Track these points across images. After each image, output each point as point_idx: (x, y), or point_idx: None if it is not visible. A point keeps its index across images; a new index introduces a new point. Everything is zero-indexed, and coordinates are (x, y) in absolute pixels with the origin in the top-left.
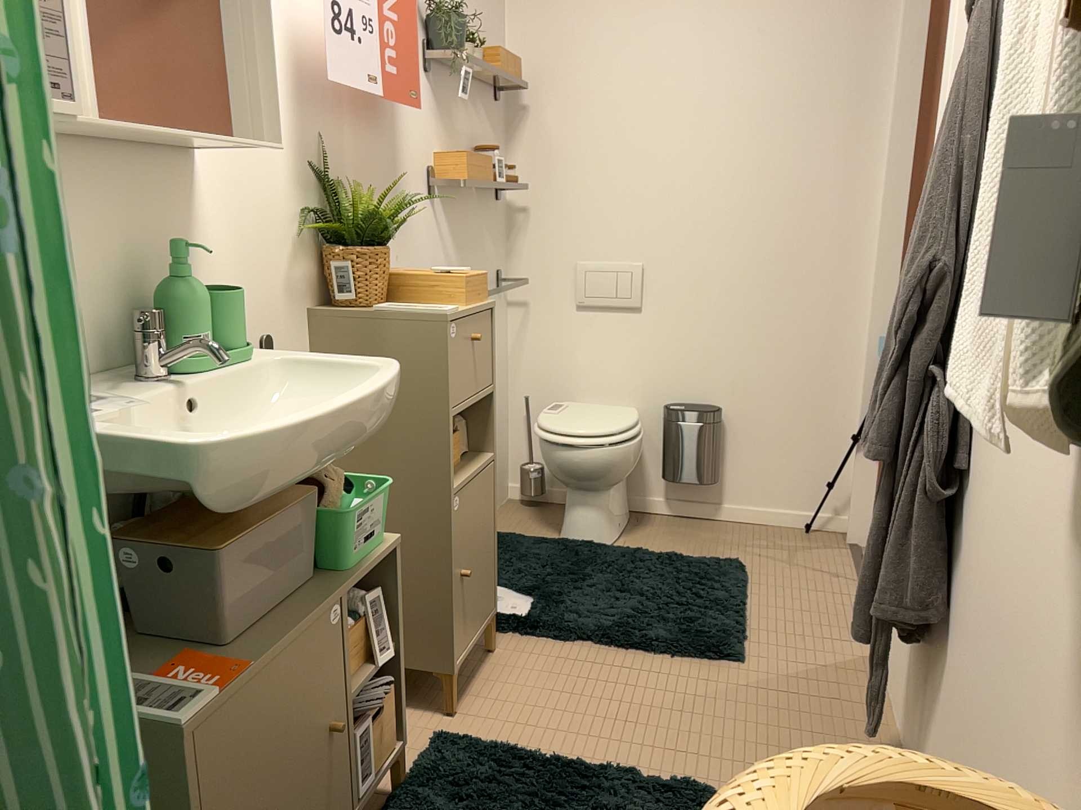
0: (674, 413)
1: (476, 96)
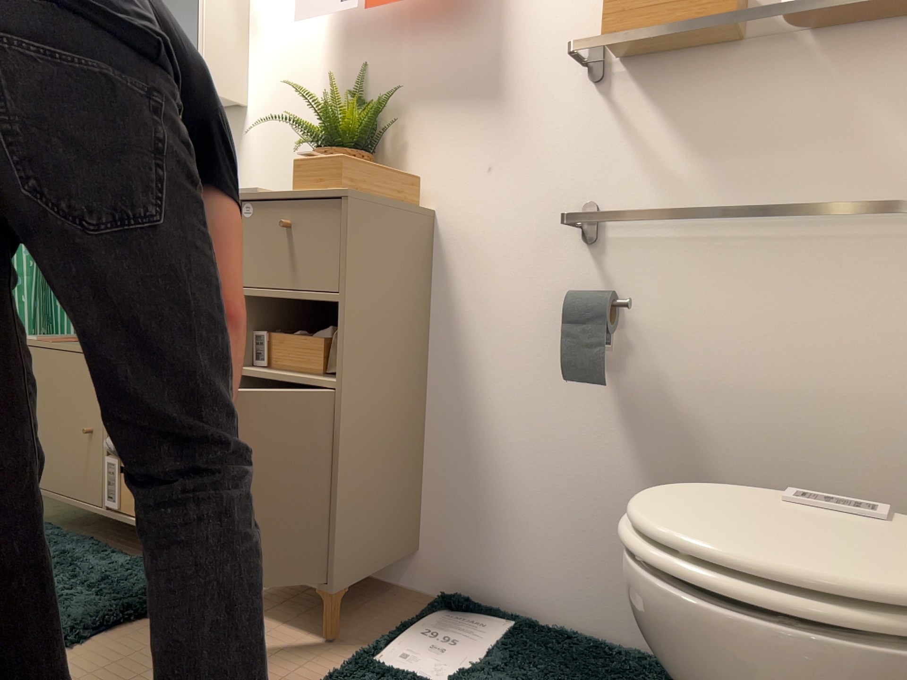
0: None
1: None
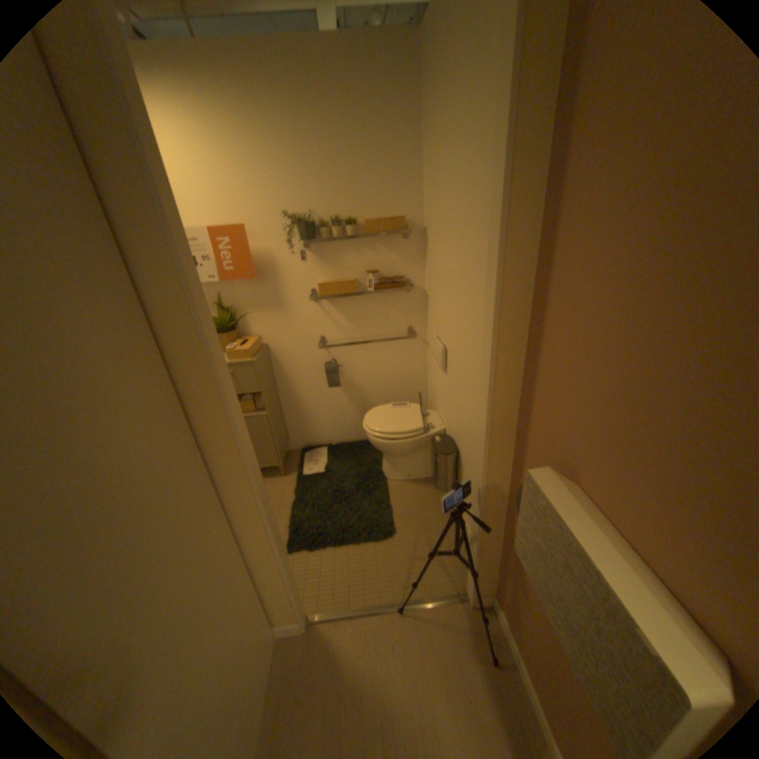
0: (432, 439)
1: (368, 238)
